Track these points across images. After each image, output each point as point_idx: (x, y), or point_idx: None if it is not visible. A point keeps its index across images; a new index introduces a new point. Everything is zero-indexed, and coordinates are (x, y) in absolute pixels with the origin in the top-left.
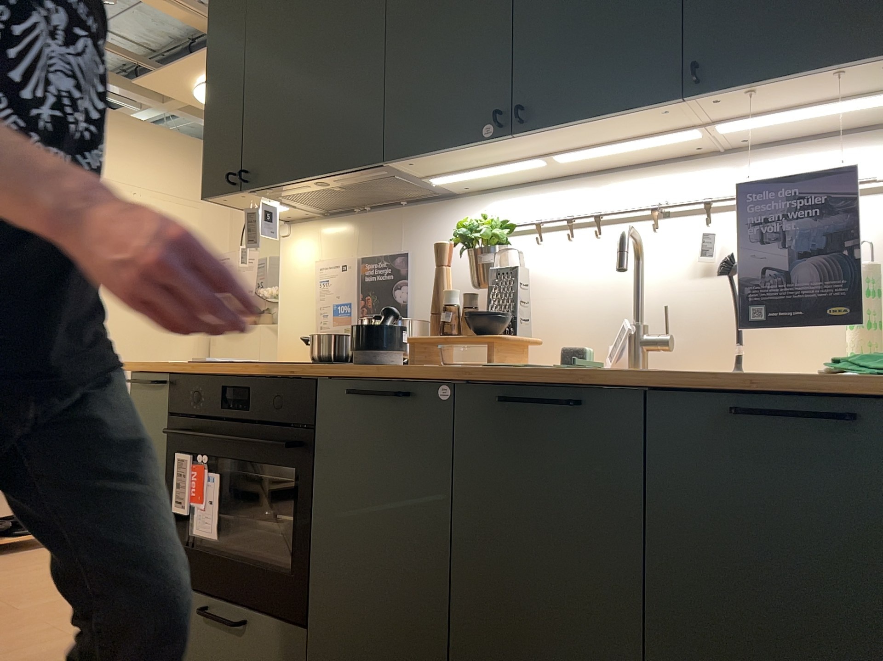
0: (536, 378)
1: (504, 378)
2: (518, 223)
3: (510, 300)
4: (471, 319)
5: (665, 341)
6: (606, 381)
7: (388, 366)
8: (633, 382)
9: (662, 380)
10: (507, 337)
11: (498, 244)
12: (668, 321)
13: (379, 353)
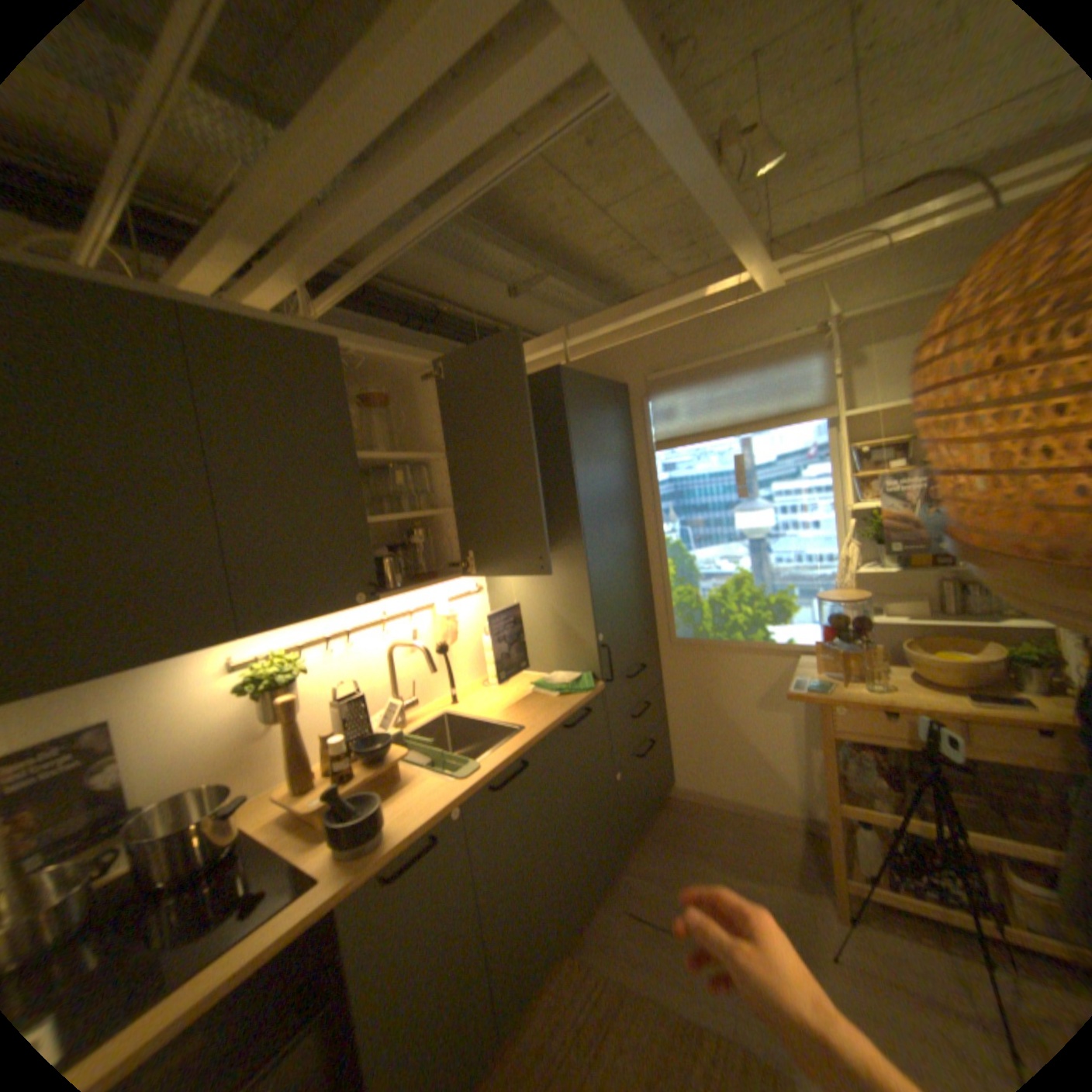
0: (498, 765)
1: (492, 776)
2: (285, 652)
3: (363, 724)
4: (358, 755)
5: (416, 703)
6: (531, 744)
7: (385, 834)
8: (540, 738)
9: (549, 730)
10: (393, 752)
11: (290, 678)
12: (415, 690)
13: (377, 829)
